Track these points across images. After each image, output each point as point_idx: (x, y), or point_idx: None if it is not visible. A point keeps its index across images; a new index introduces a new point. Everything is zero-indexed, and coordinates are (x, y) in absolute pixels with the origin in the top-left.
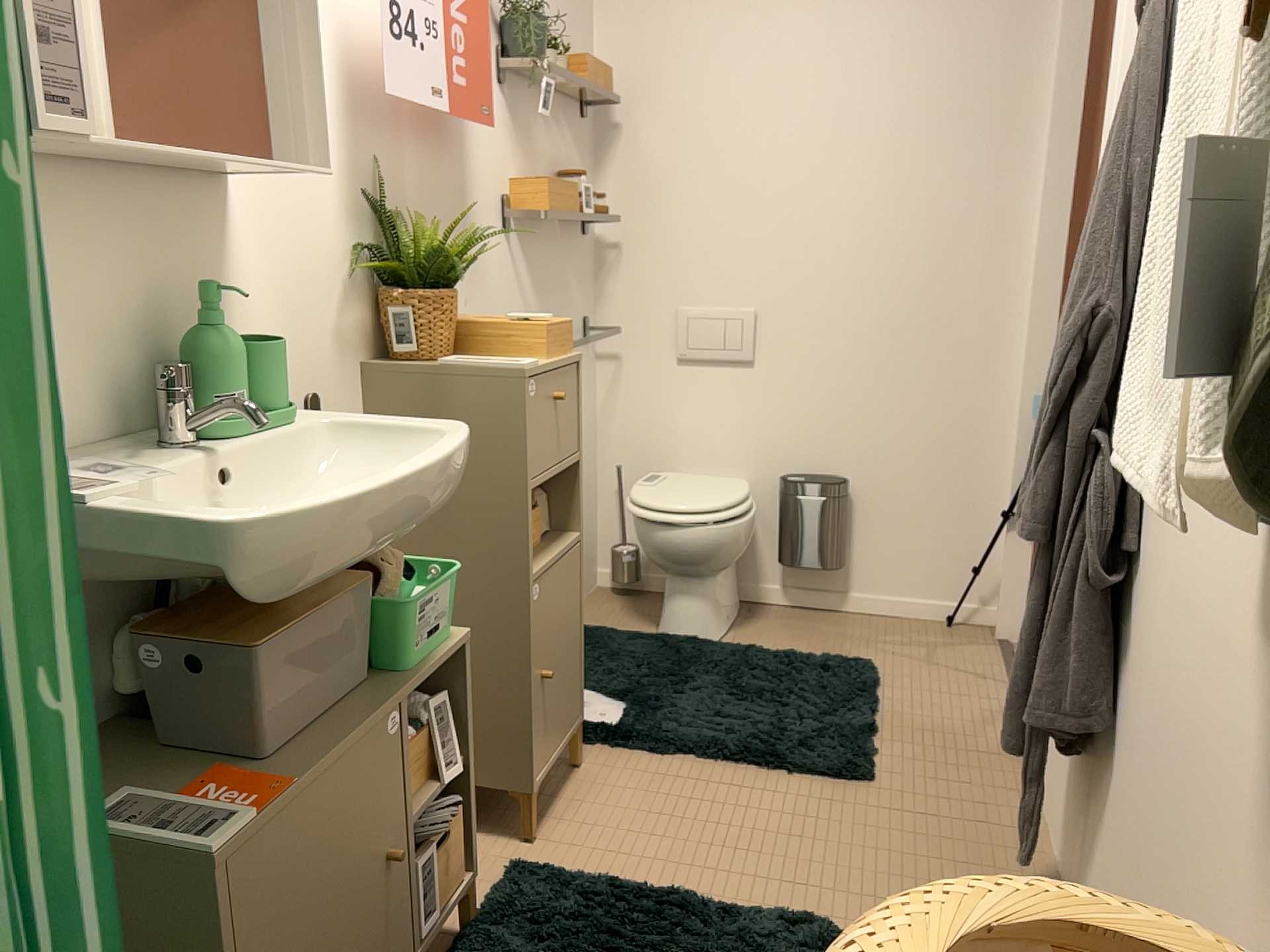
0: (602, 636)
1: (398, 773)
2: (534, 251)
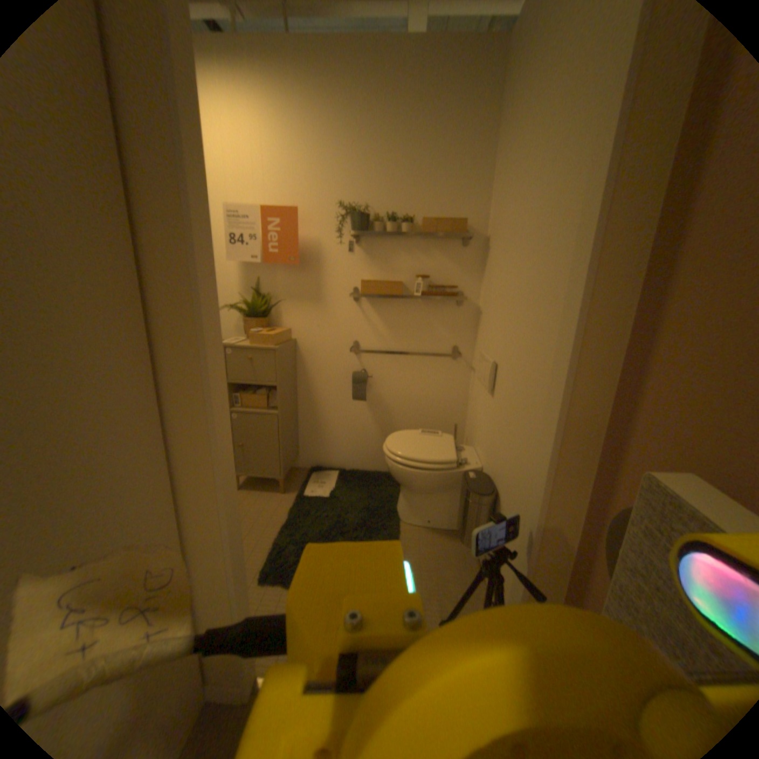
0: (387, 482)
1: None
2: (388, 308)
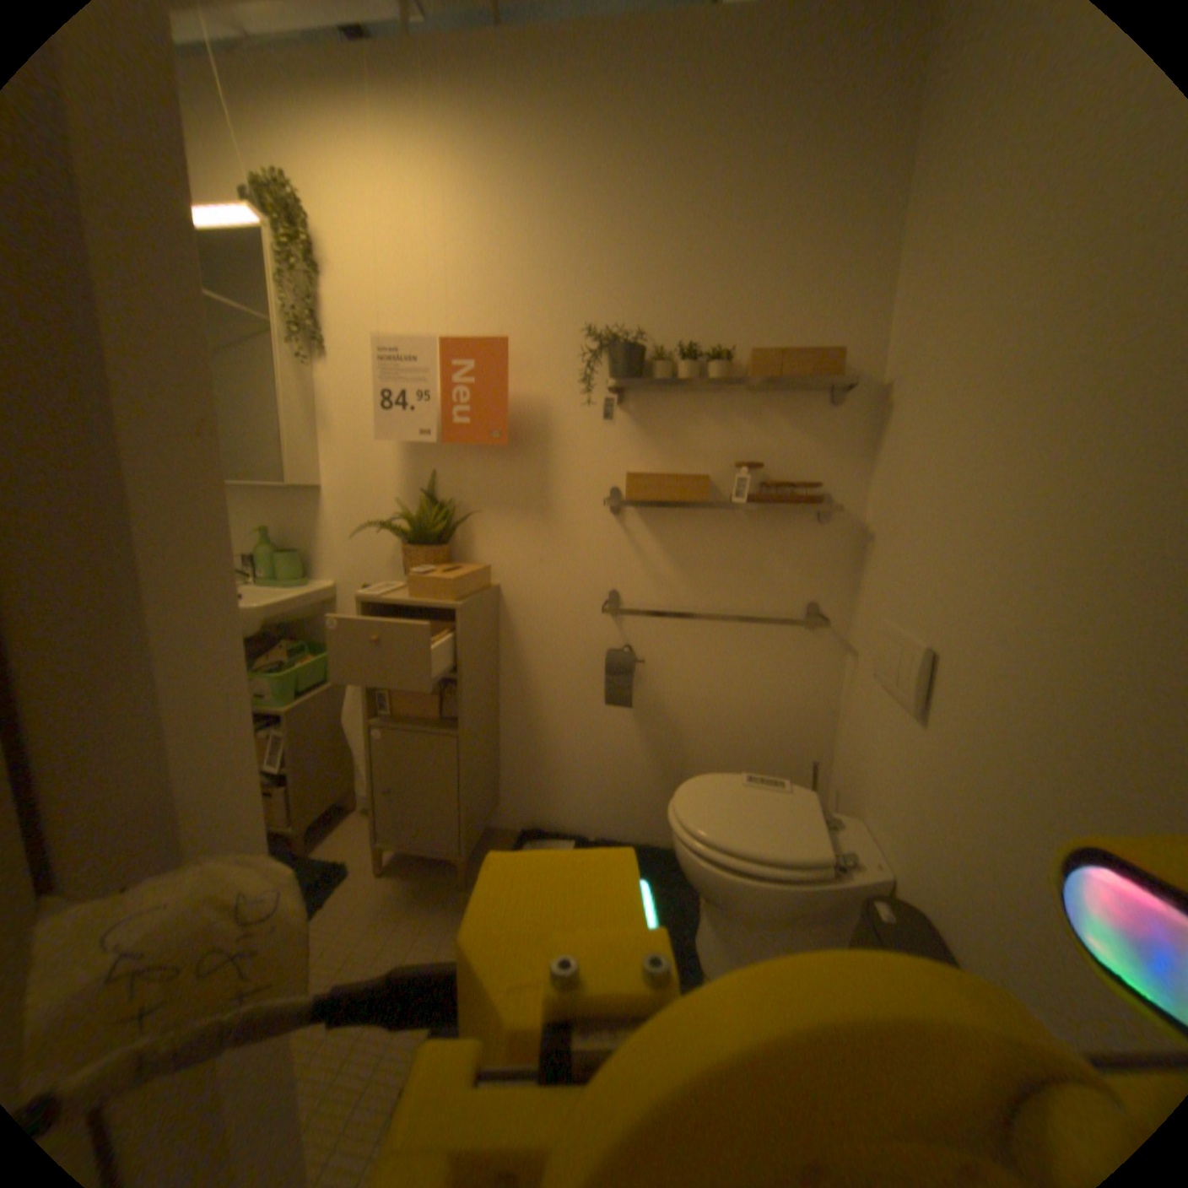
0: (672, 875)
1: None
2: (677, 528)
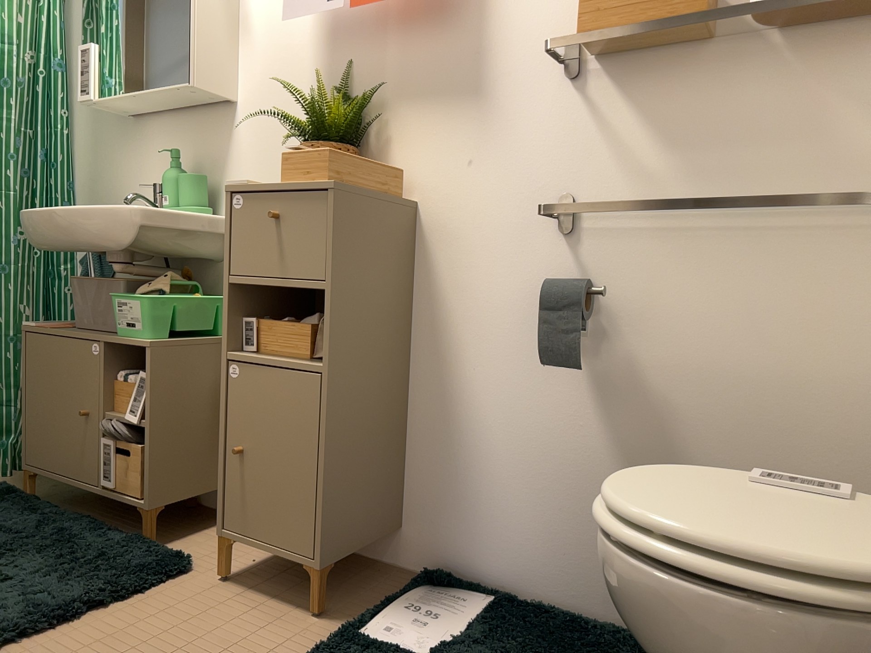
0: None
1: (101, 374)
2: (659, 92)
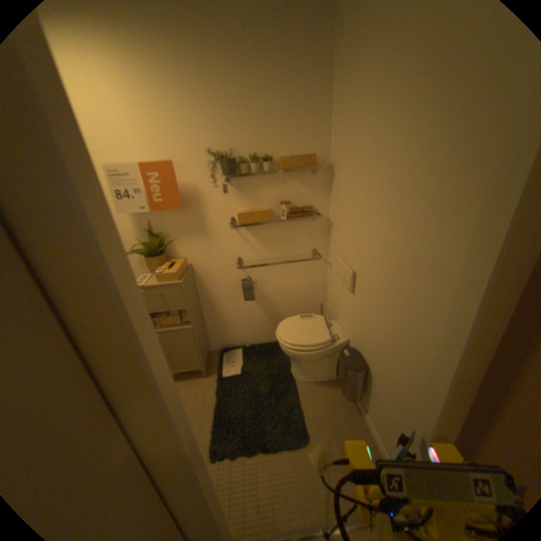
0: (277, 351)
1: None
2: (260, 231)
